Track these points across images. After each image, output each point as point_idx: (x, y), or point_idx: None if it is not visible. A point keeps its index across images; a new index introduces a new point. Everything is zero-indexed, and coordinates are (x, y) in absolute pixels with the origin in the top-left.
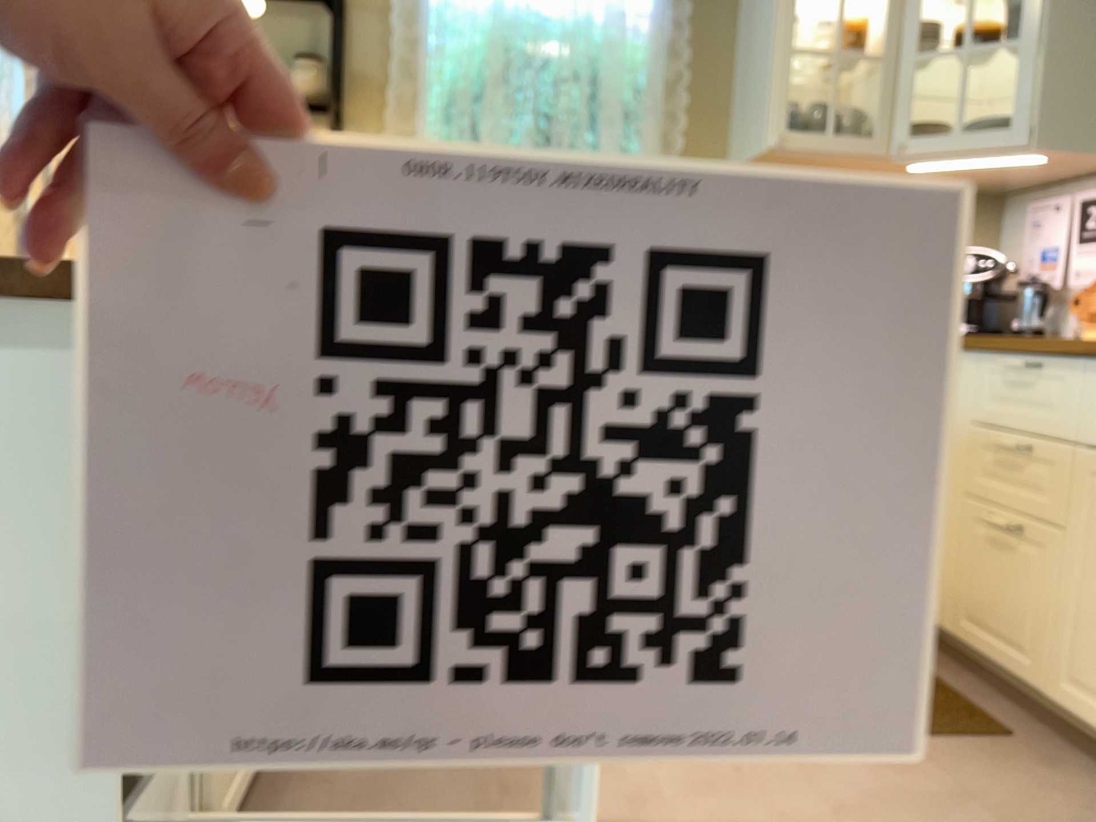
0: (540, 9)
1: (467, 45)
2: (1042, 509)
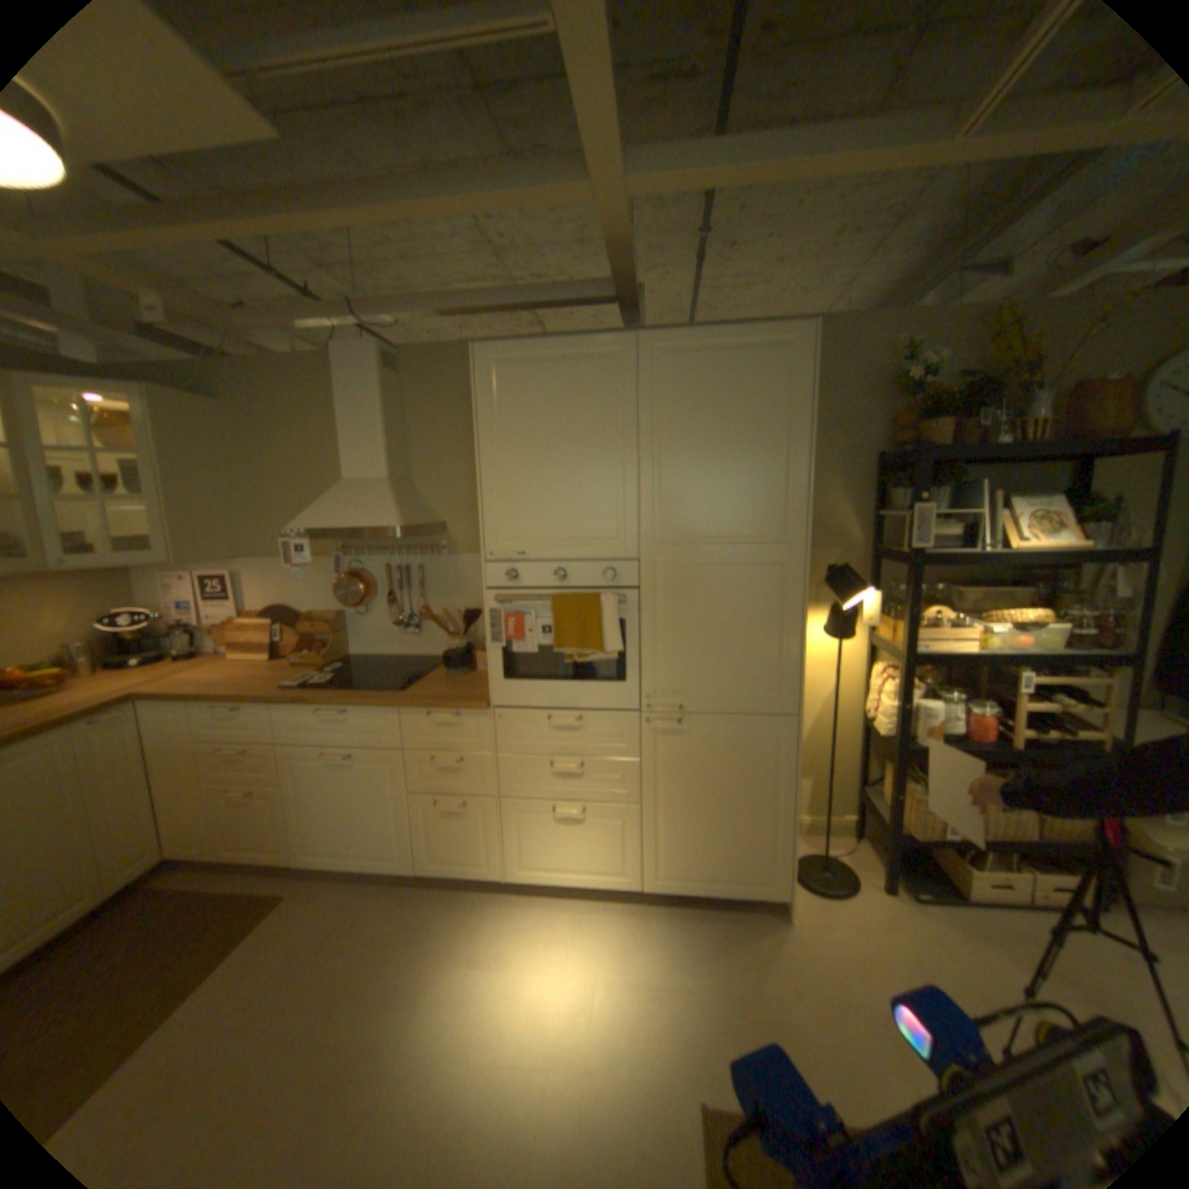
0: None
1: None
2: (258, 781)
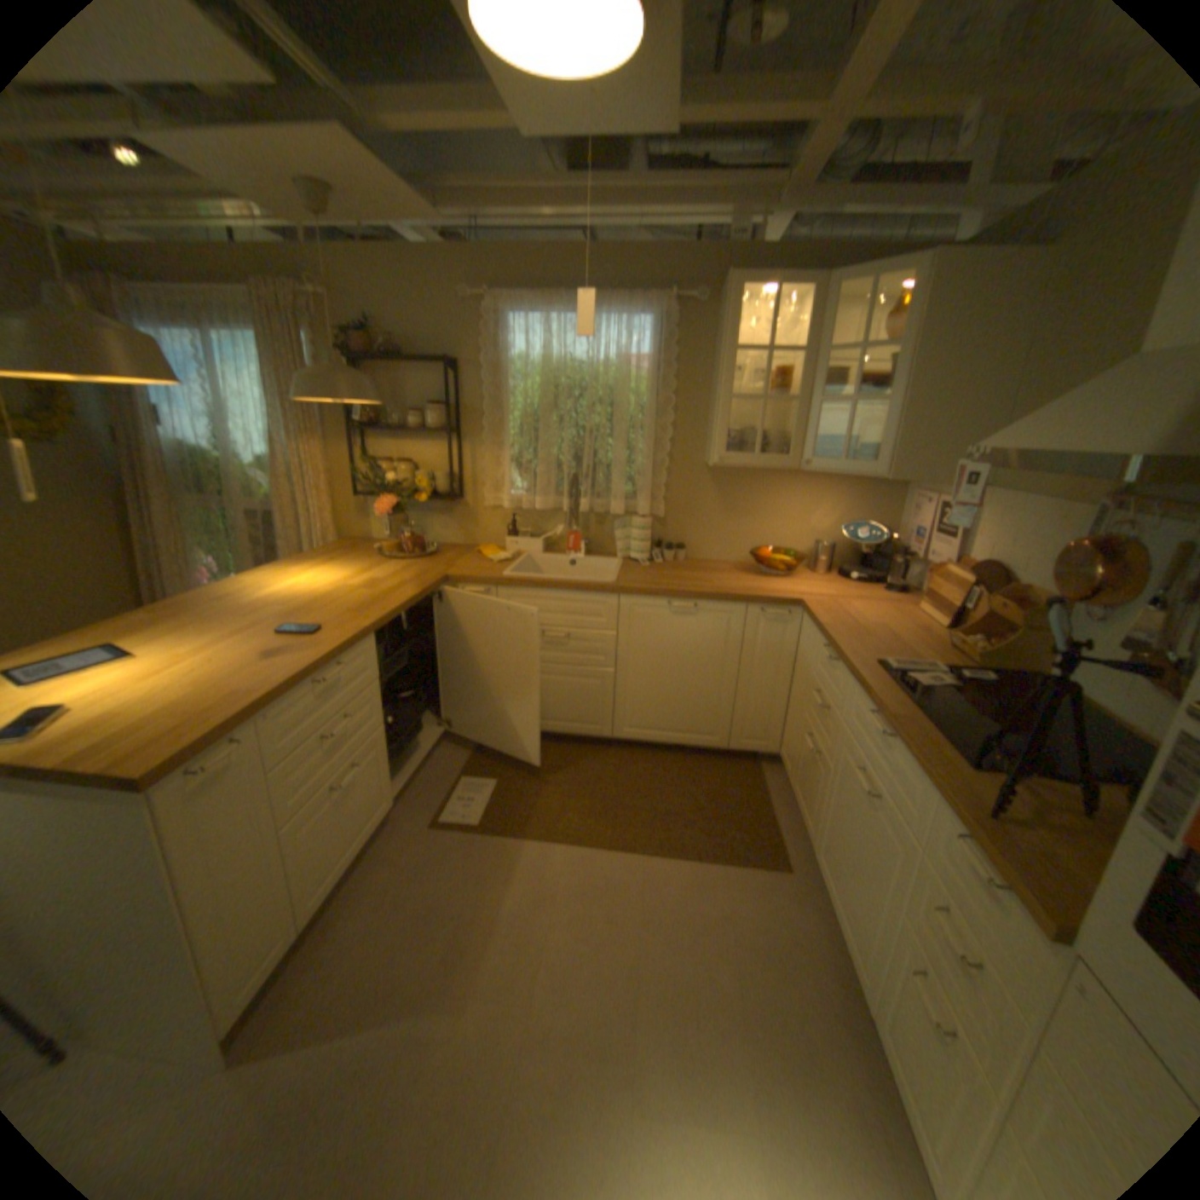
0: (574, 361)
1: (529, 388)
2: (827, 748)
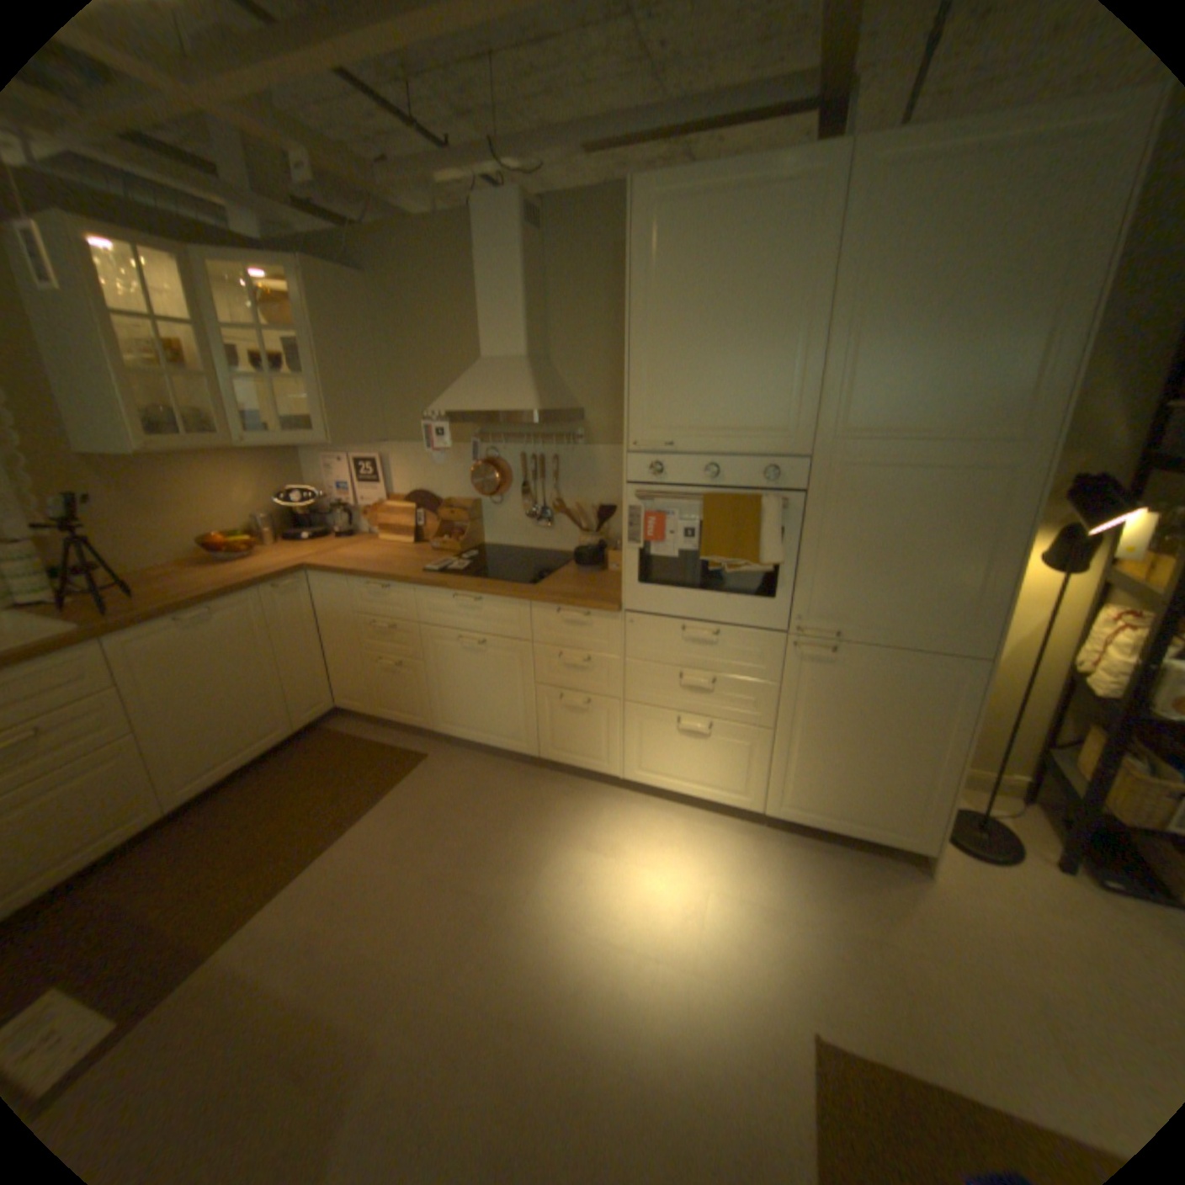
0: None
1: None
2: (406, 653)
